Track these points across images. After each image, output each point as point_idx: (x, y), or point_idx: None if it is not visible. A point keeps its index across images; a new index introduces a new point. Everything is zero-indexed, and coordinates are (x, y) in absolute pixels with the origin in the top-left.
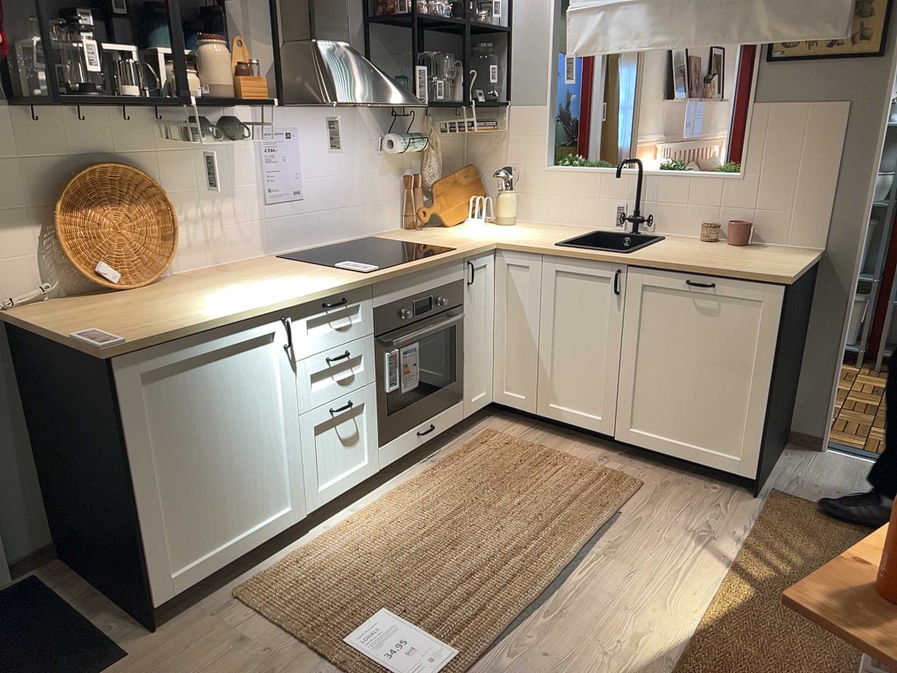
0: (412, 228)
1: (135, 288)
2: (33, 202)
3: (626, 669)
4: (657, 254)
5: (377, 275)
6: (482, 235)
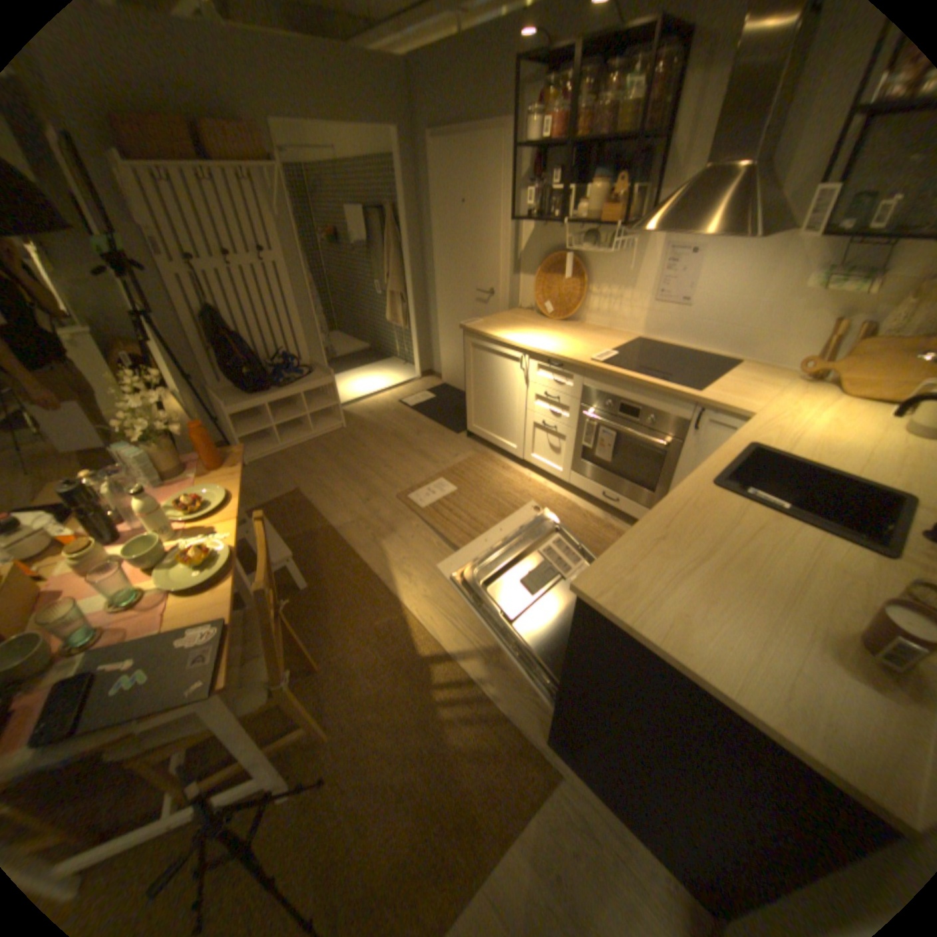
0: (817, 379)
1: (551, 319)
2: (538, 265)
3: (393, 563)
4: (716, 508)
5: (586, 364)
6: (796, 409)
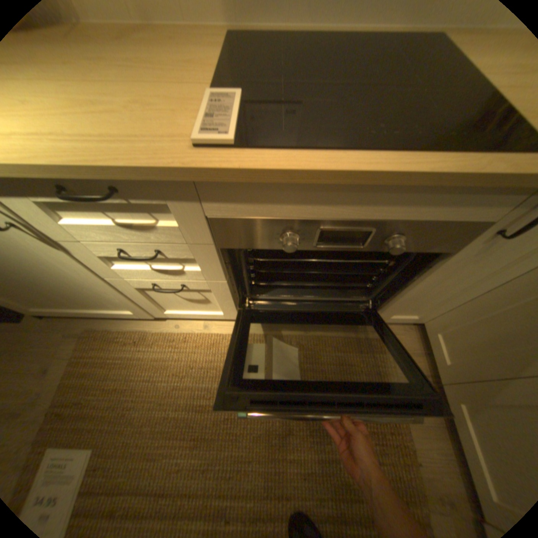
0: None
1: None
2: None
3: None
4: None
5: (196, 165)
6: None
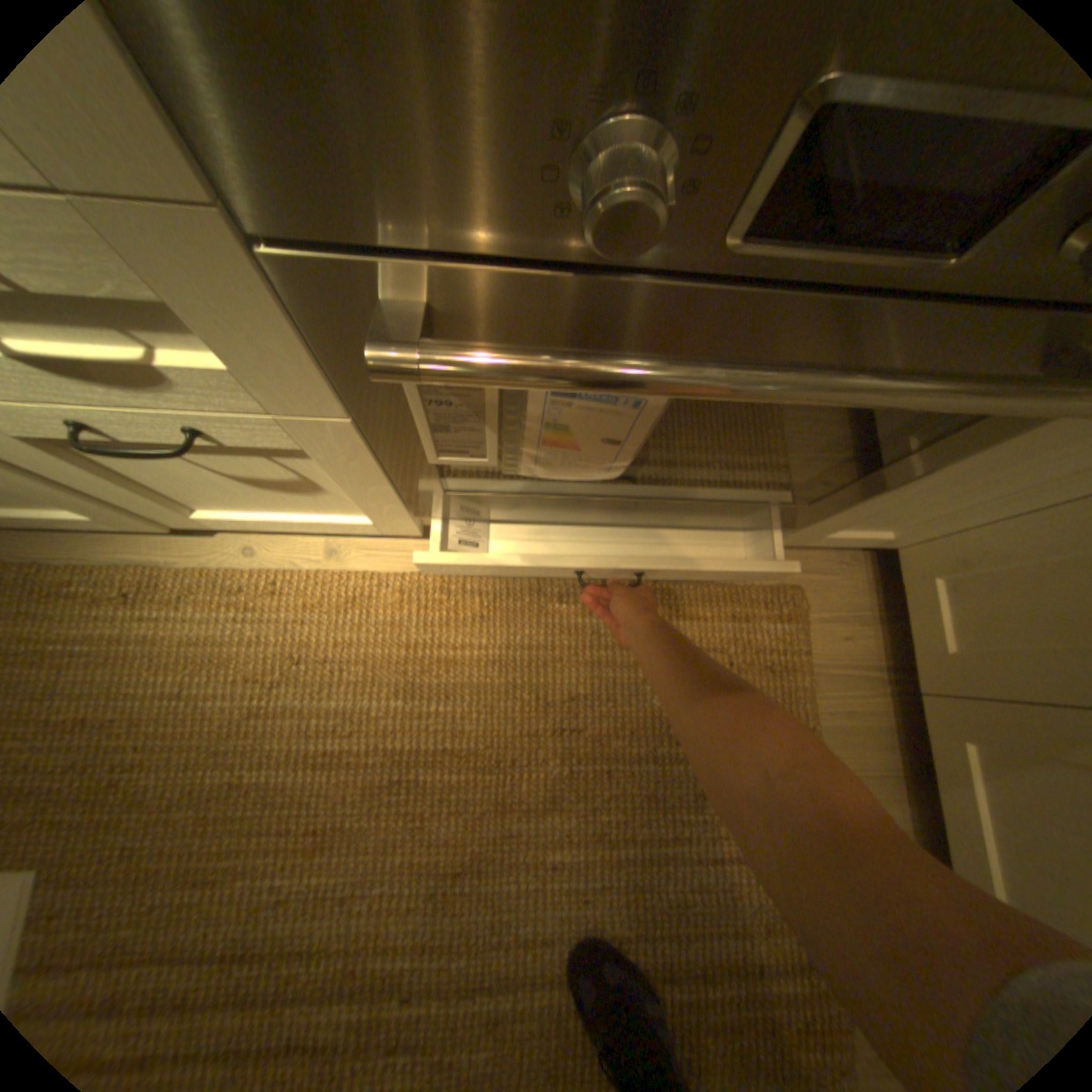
0: None
1: None
2: None
3: None
4: None
5: None
6: None
